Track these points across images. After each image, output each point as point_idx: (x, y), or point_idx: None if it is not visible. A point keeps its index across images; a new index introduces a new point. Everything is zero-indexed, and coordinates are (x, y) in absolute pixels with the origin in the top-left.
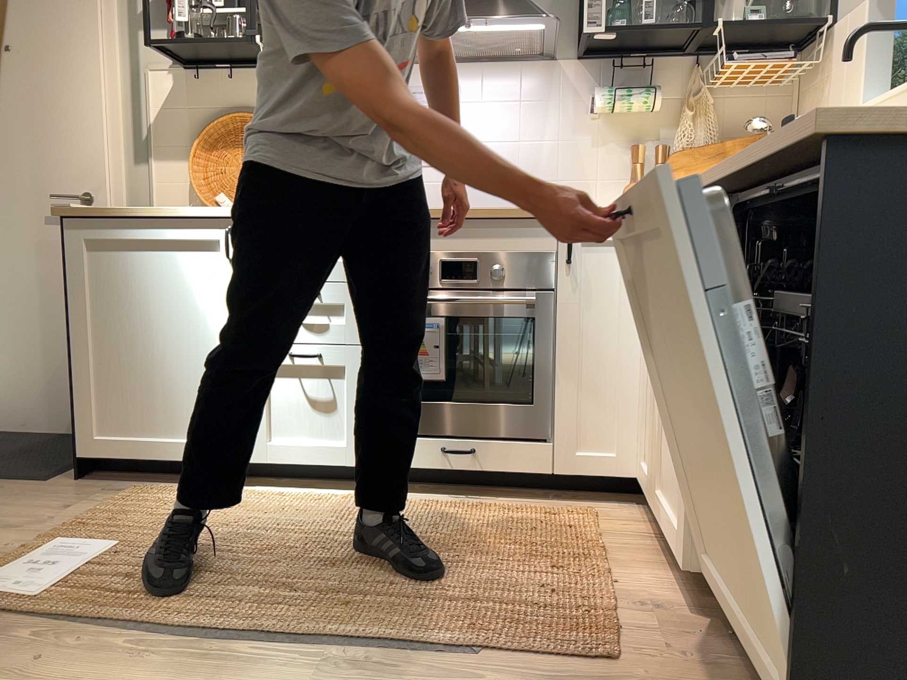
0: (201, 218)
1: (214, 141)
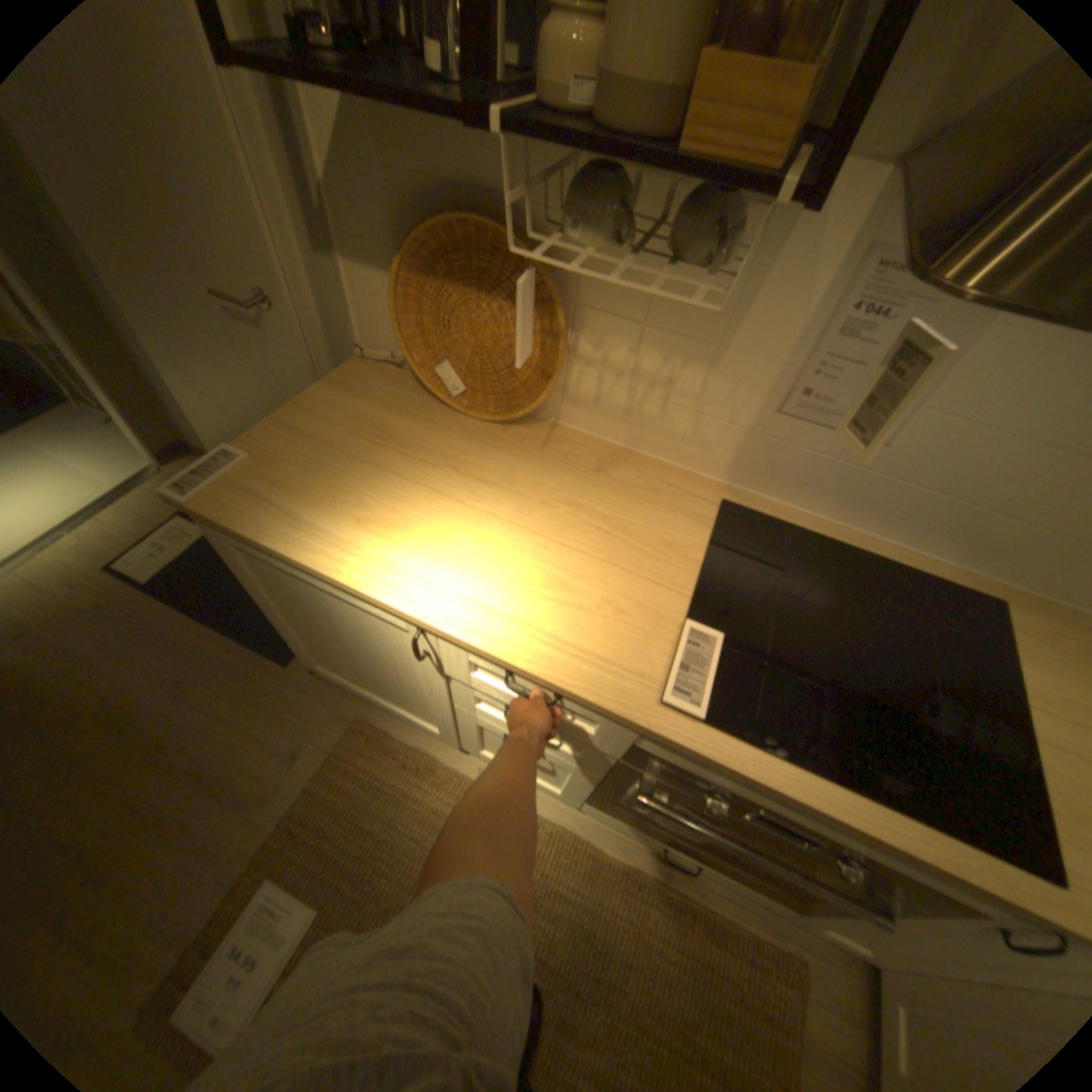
0: (376, 602)
1: (432, 252)
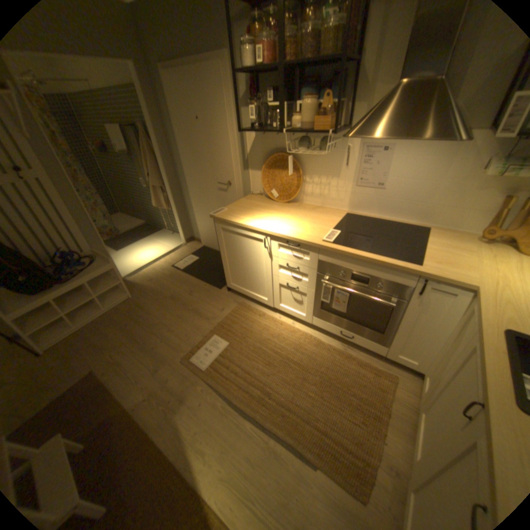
0: (256, 230)
1: (271, 164)
